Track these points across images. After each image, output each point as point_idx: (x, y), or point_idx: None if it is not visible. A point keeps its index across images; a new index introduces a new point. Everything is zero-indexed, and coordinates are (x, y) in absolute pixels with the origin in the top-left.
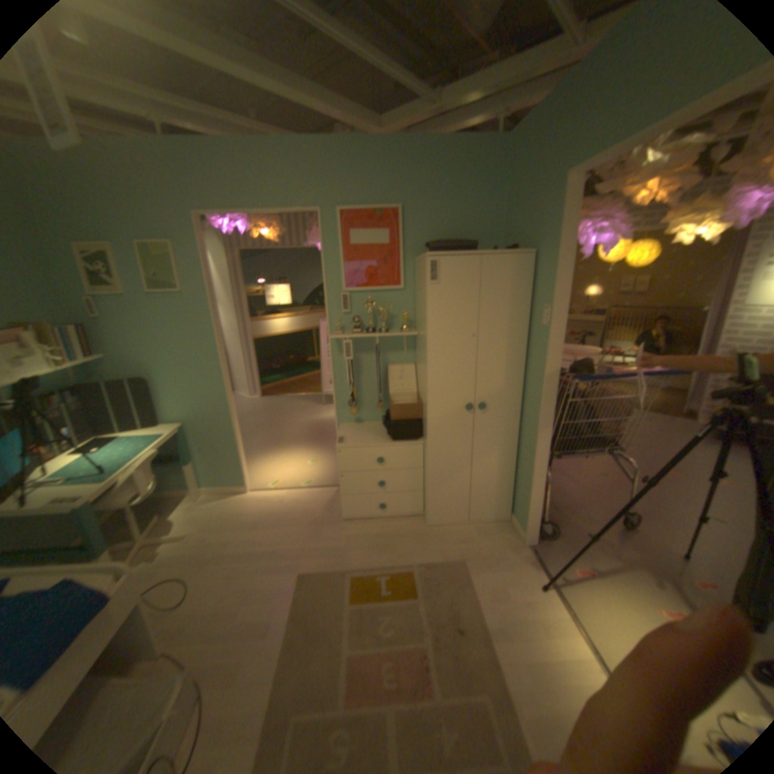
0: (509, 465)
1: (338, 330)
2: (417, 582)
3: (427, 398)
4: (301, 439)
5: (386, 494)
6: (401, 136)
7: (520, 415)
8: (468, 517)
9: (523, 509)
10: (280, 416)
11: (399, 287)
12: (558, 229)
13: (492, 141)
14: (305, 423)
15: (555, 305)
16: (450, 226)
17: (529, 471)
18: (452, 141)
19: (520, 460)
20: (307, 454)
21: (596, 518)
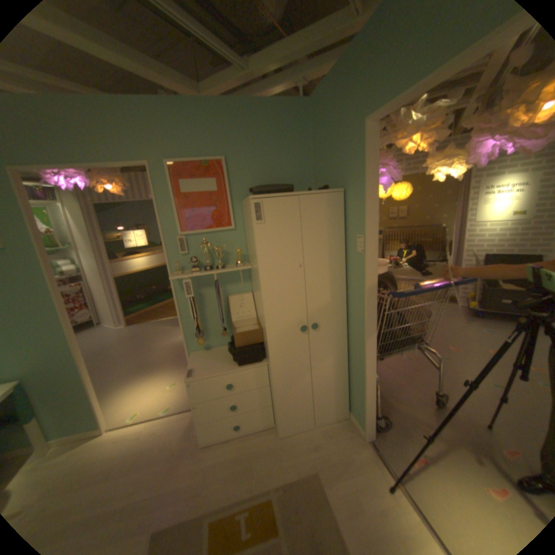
0: (343, 372)
1: (178, 270)
2: (277, 510)
3: (267, 325)
4: (162, 363)
5: (239, 415)
6: (218, 97)
7: (348, 328)
8: (315, 423)
9: (360, 409)
10: (143, 342)
11: (231, 226)
12: (363, 169)
13: (296, 103)
14: (165, 346)
15: (368, 234)
16: (269, 173)
17: (362, 377)
18: (263, 102)
19: (352, 366)
20: (167, 377)
21: (414, 401)
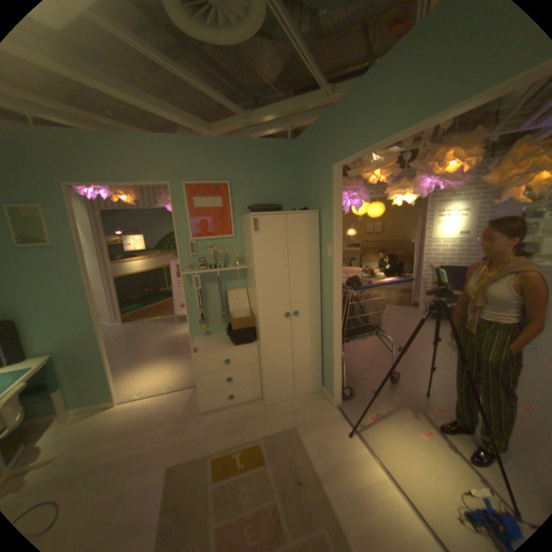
0: (318, 351)
1: (189, 267)
2: (264, 450)
3: (259, 311)
4: (161, 353)
5: (233, 386)
6: (227, 138)
7: (321, 316)
8: (294, 393)
9: (330, 381)
10: (141, 337)
11: (232, 235)
12: (331, 198)
13: (285, 144)
14: (163, 340)
15: (335, 244)
16: (263, 195)
17: (331, 354)
18: (260, 143)
19: (324, 347)
20: (167, 364)
21: (374, 379)
